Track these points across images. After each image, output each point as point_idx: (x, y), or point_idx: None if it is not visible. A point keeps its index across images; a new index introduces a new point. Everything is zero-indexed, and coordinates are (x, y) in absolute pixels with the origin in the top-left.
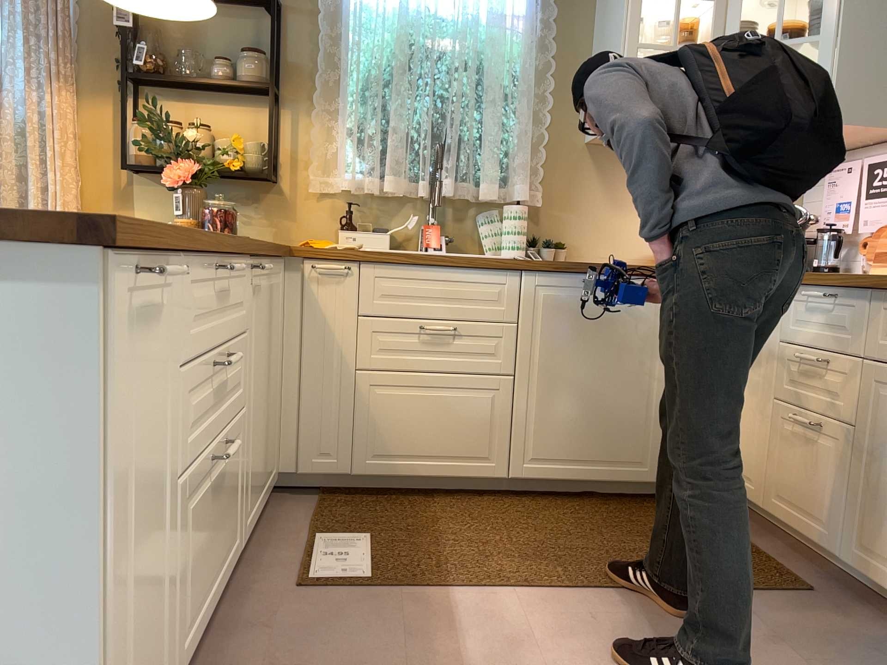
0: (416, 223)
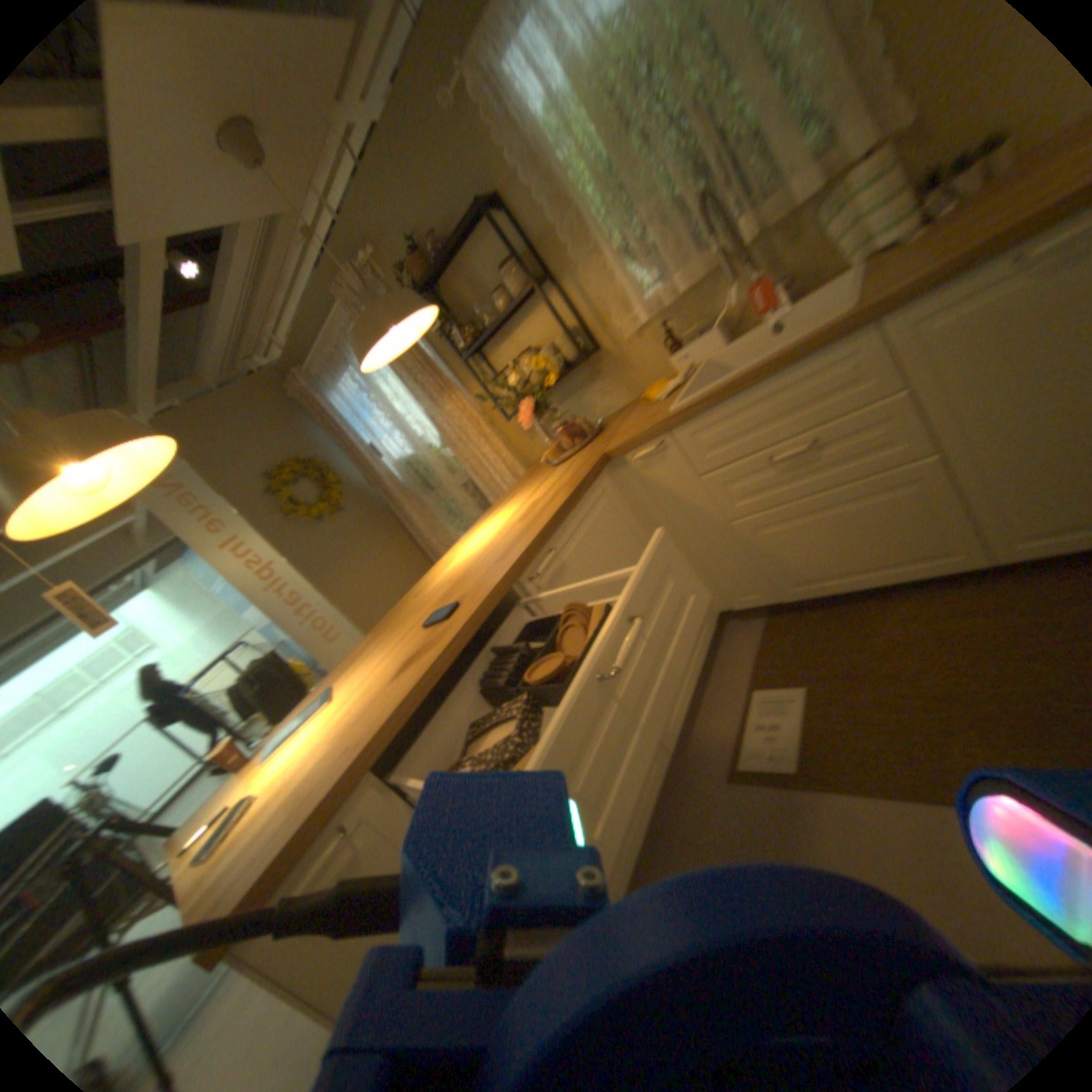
0: (743, 285)
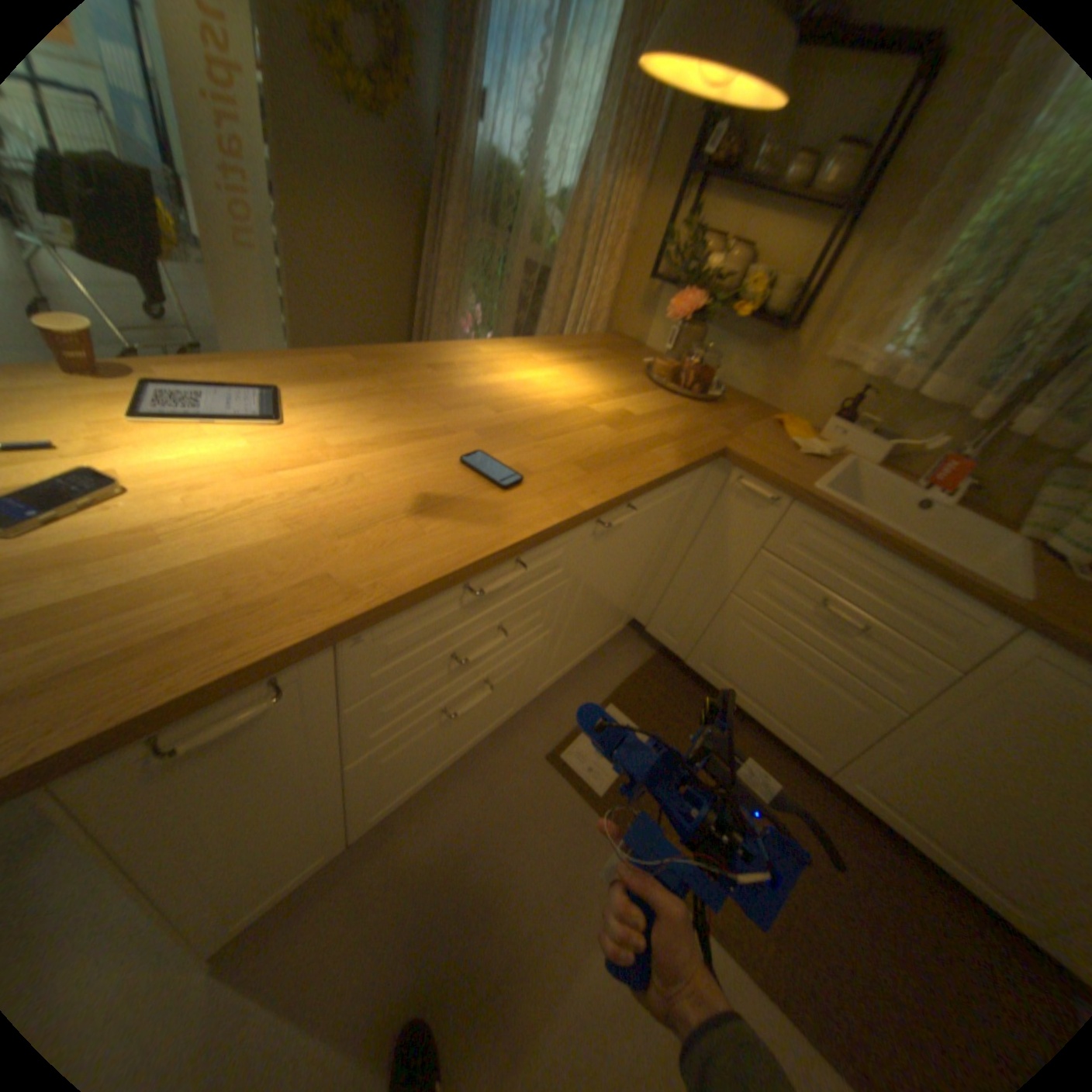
0: (949, 441)
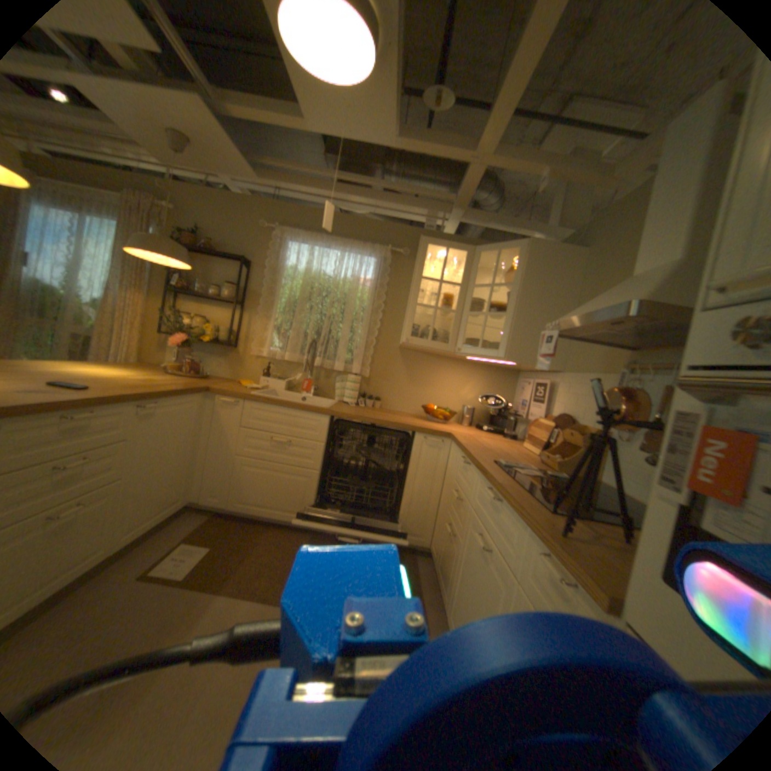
0: (304, 377)
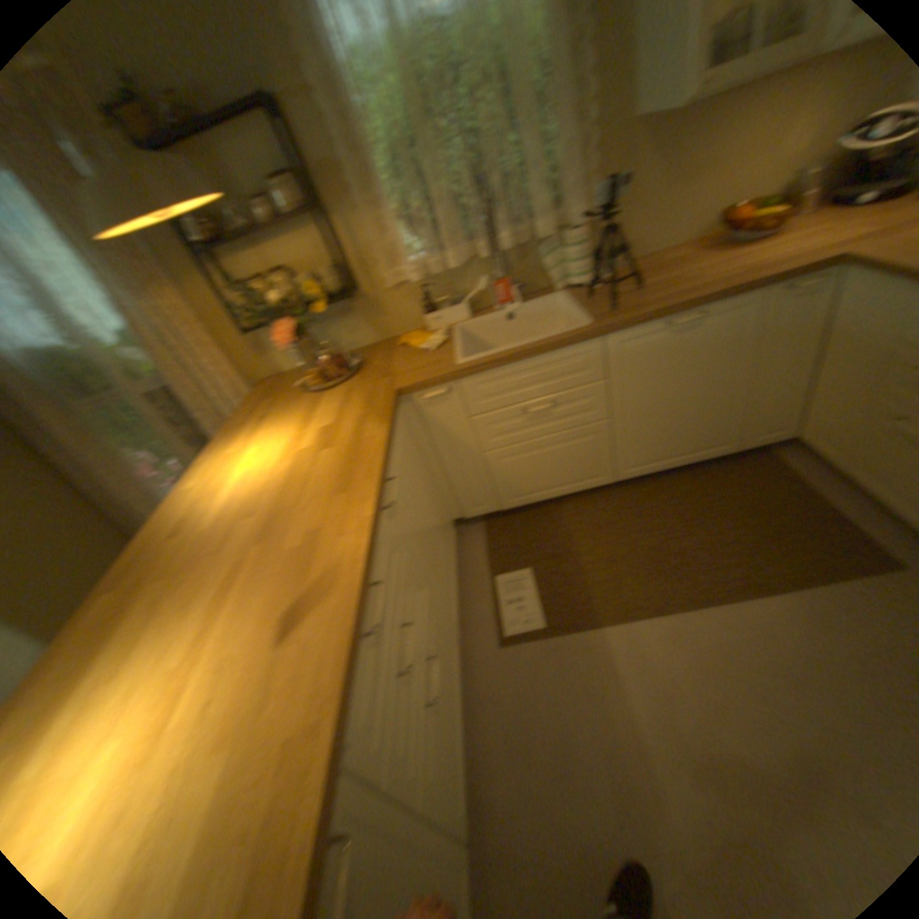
0: (481, 279)
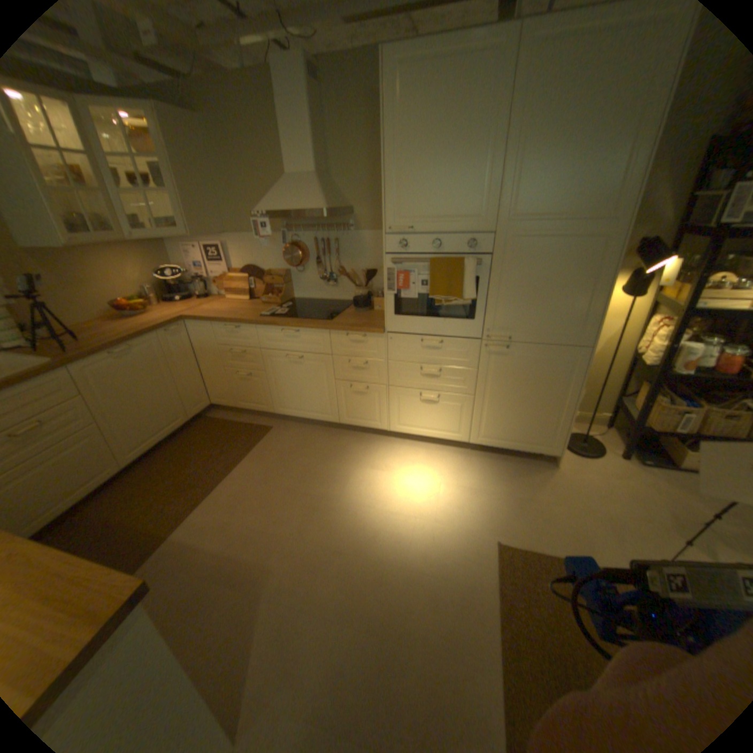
0: None
